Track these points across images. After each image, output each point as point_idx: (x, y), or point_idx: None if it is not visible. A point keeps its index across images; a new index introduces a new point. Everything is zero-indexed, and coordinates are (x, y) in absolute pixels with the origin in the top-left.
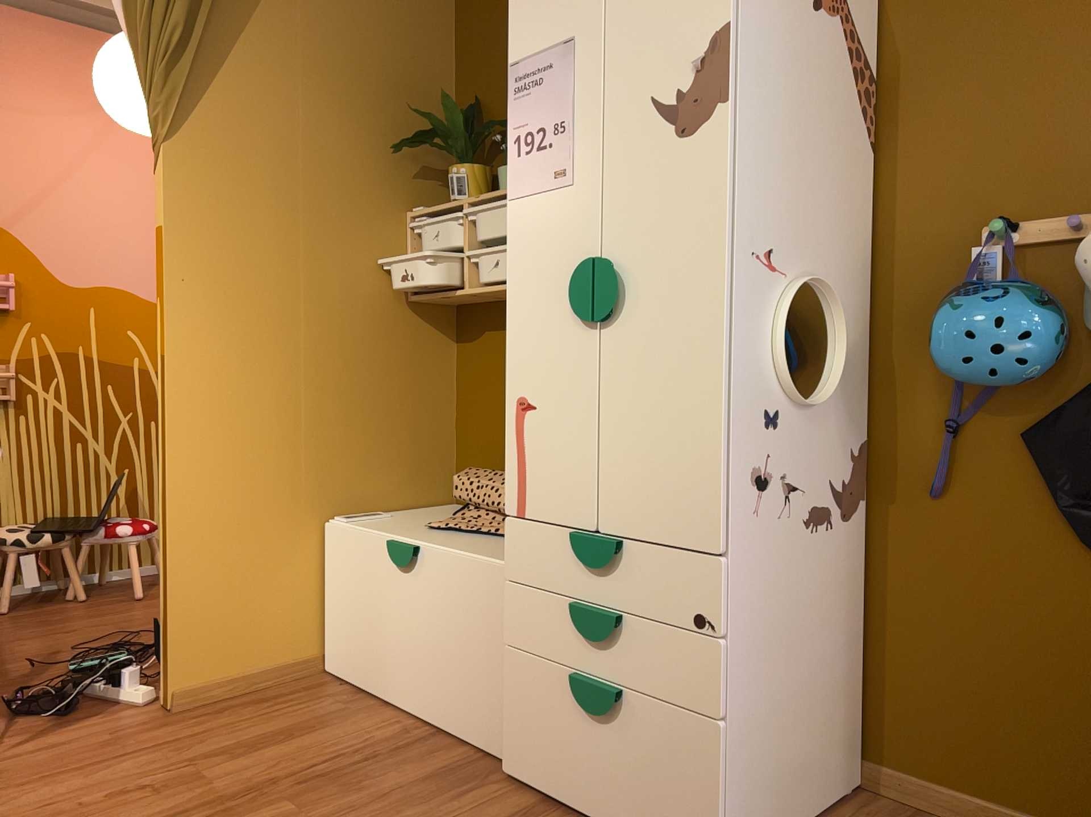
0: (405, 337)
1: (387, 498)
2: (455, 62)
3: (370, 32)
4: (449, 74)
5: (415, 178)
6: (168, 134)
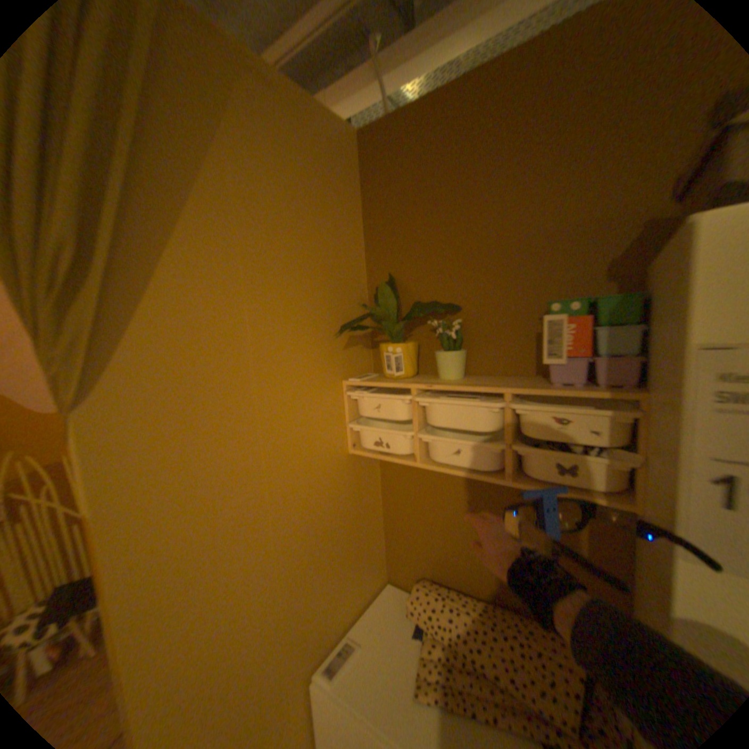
0: (350, 483)
1: (349, 615)
2: (363, 239)
3: (300, 220)
4: (360, 251)
5: (345, 349)
6: (76, 399)
